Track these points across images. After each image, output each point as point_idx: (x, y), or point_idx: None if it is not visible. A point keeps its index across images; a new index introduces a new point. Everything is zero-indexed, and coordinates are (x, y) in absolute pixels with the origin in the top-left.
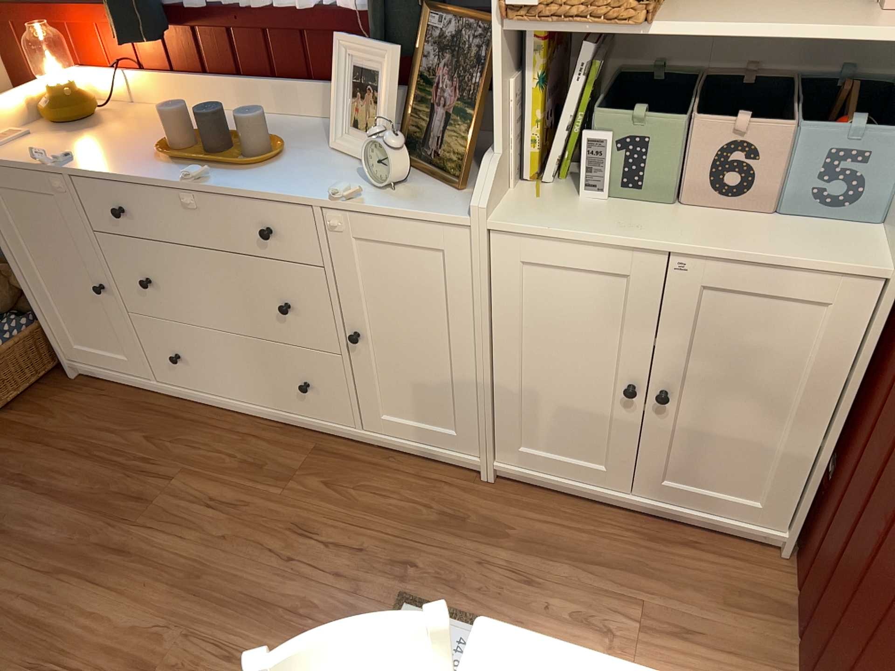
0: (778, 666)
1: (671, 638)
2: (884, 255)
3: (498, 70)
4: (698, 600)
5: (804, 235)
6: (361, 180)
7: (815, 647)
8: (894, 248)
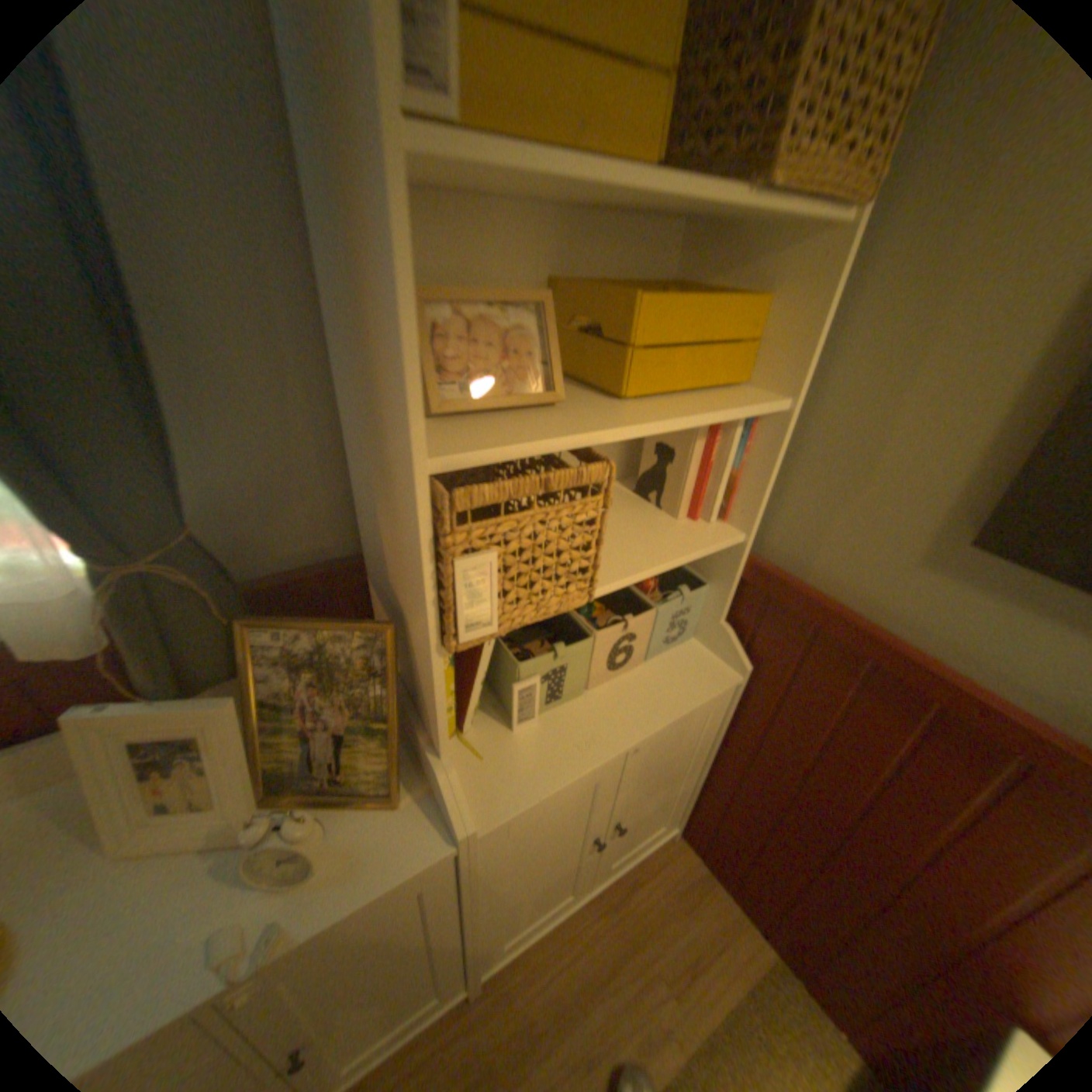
0: (741, 934)
1: (694, 988)
2: (727, 670)
3: (434, 694)
4: (677, 934)
5: (676, 676)
6: (240, 894)
7: (760, 909)
8: (726, 662)
